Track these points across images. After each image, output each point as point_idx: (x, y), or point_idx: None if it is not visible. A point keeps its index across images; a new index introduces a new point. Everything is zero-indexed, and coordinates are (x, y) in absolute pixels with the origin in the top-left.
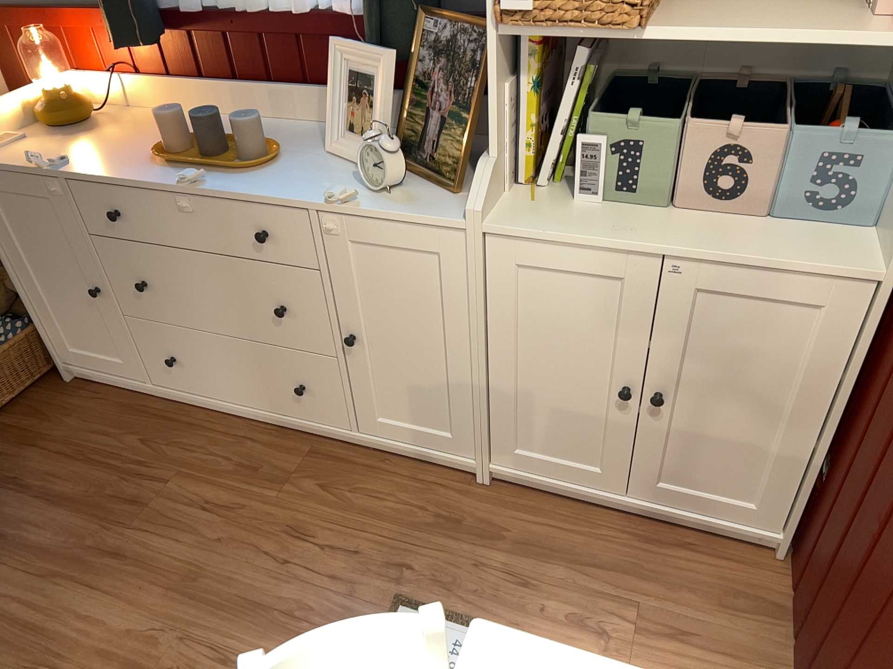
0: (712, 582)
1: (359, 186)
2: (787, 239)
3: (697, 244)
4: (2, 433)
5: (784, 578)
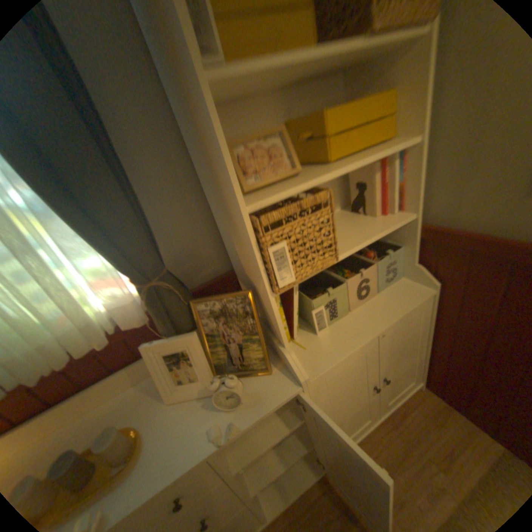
0: (430, 421)
1: (214, 412)
2: (397, 295)
3: (384, 319)
4: None
5: (436, 396)
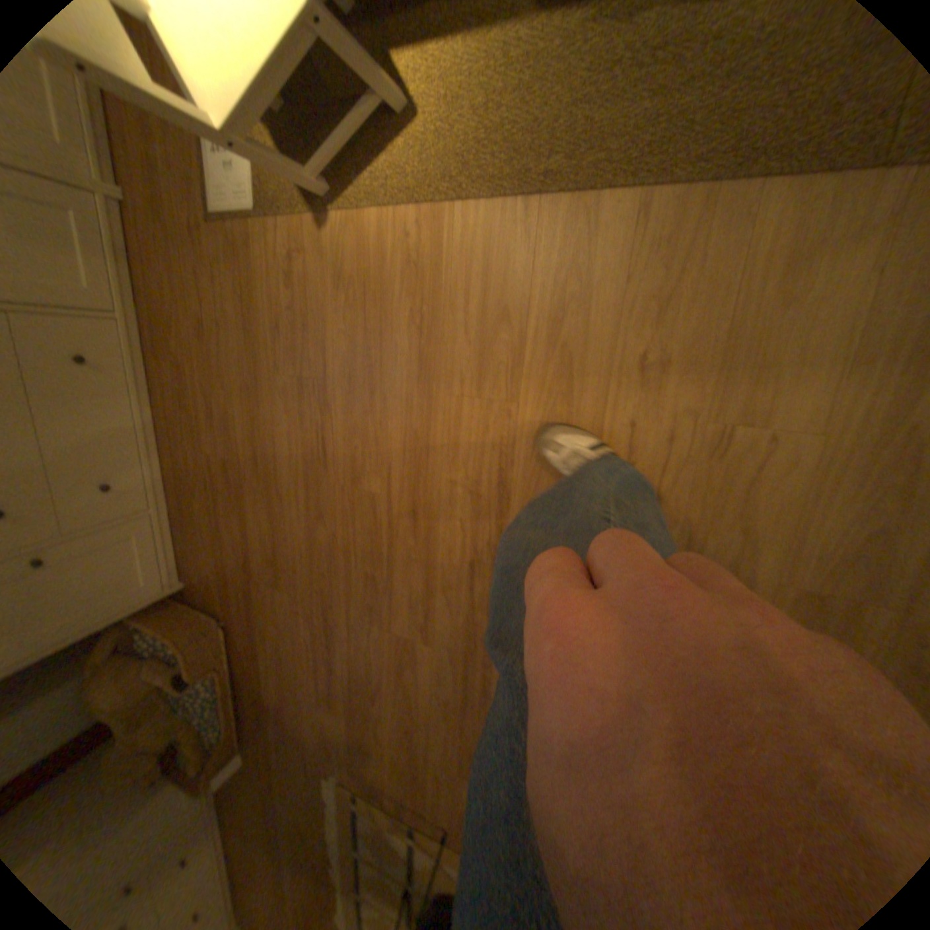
0: None
1: None
2: None
3: None
4: (223, 610)
5: None
